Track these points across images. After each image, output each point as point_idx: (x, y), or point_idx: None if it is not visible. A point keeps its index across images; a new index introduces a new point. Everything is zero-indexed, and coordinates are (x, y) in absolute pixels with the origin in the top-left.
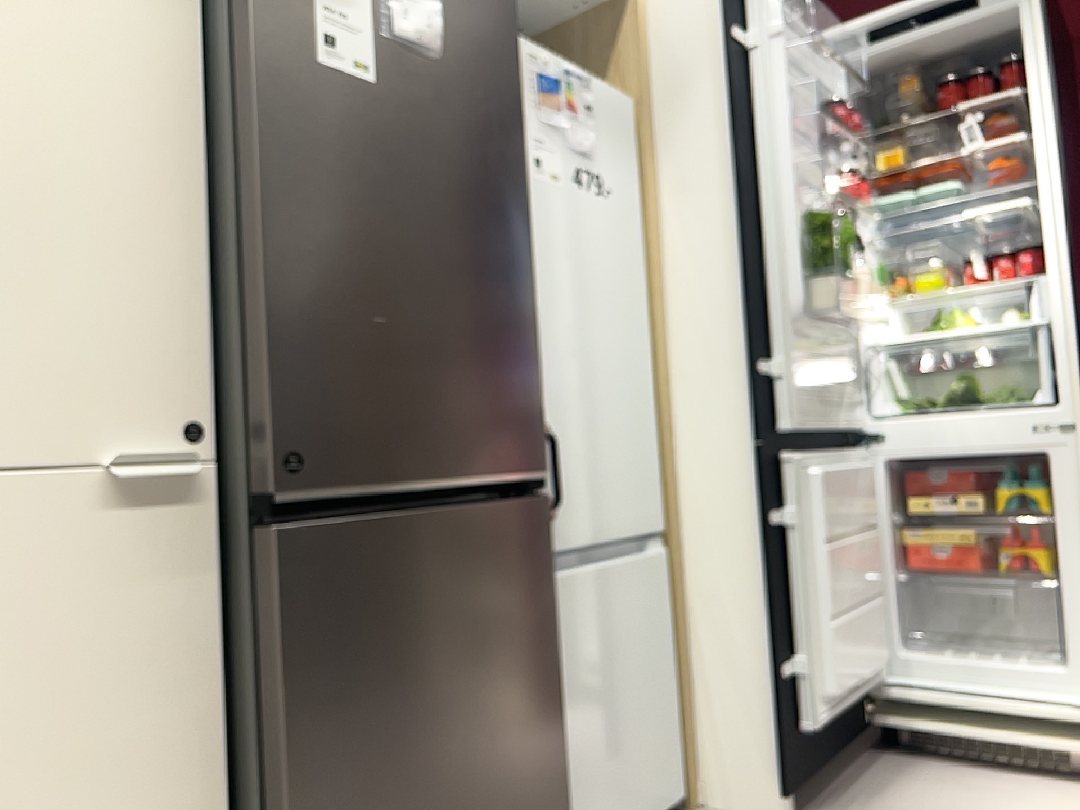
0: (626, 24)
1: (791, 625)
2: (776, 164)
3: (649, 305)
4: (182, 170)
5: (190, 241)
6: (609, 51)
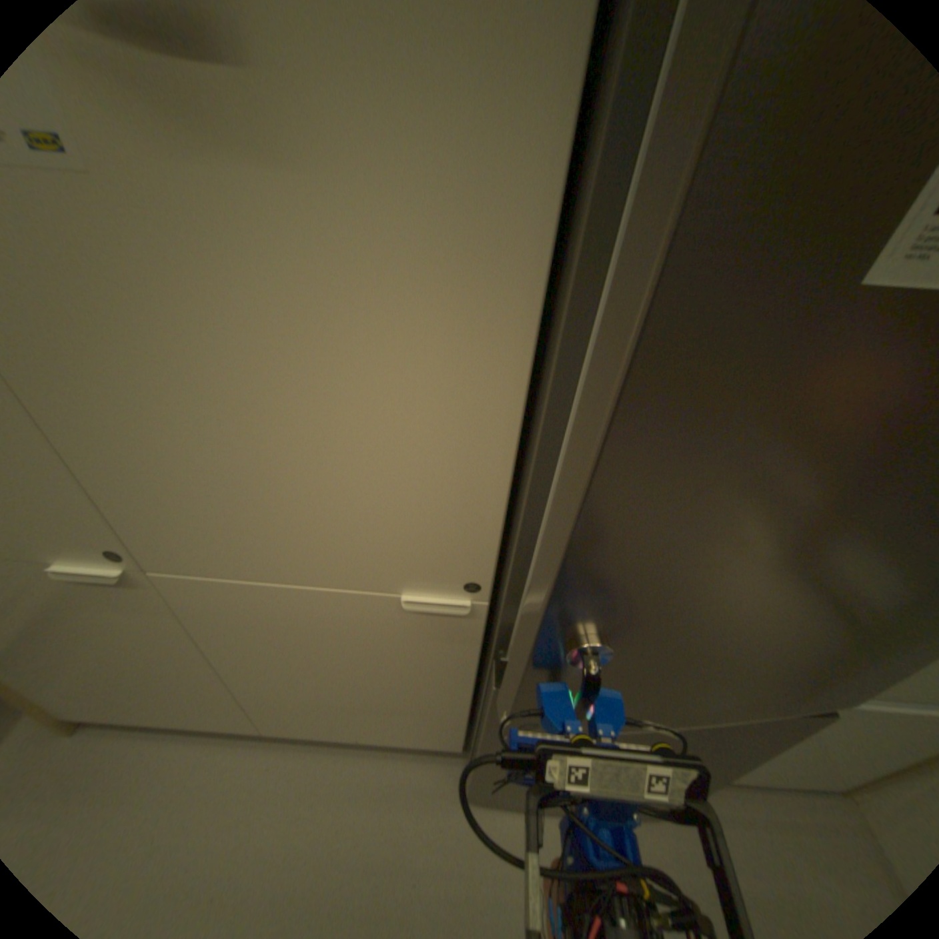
0: None
1: None
2: None
3: None
4: (498, 386)
5: (494, 459)
6: None
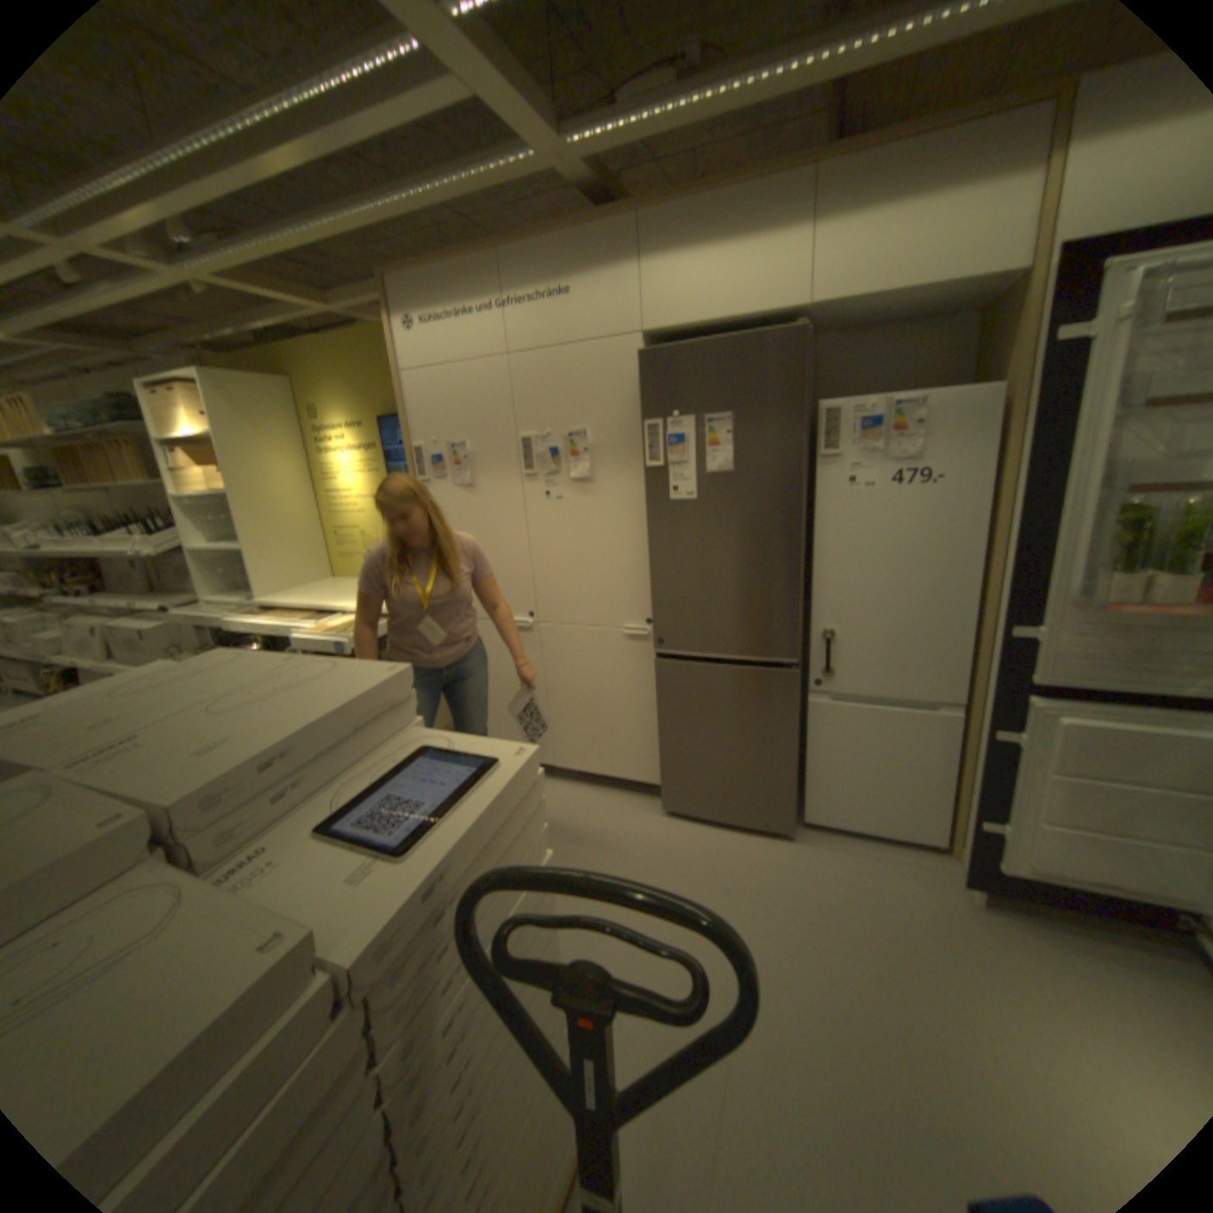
0: (1025, 304)
1: (1006, 807)
2: (1085, 462)
3: (992, 550)
4: (644, 539)
5: (647, 562)
6: (1017, 326)
